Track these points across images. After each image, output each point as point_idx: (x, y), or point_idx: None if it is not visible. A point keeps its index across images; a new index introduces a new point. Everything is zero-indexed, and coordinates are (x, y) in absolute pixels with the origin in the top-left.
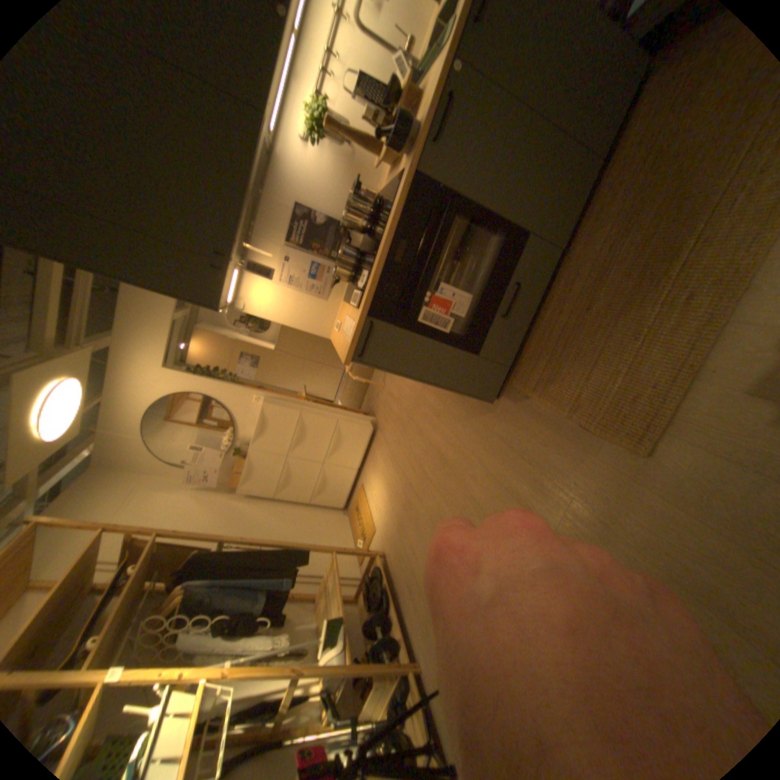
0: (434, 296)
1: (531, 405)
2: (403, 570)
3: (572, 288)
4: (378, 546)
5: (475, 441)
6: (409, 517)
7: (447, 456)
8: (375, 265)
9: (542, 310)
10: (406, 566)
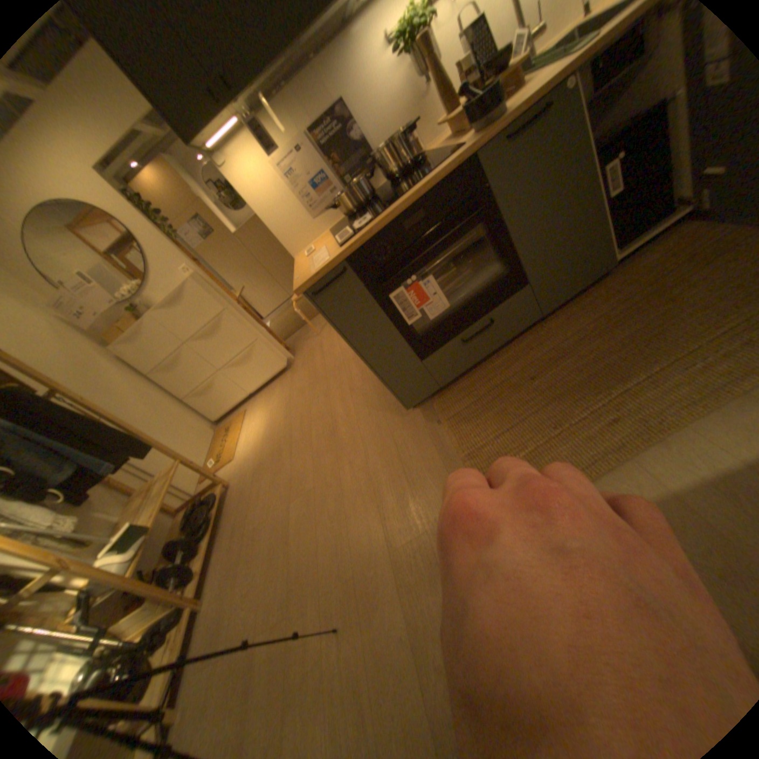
0: (417, 285)
1: (438, 432)
2: (237, 512)
3: (530, 354)
4: (227, 477)
5: (371, 434)
6: (272, 467)
7: (339, 433)
8: (383, 218)
9: (495, 357)
10: (243, 509)
